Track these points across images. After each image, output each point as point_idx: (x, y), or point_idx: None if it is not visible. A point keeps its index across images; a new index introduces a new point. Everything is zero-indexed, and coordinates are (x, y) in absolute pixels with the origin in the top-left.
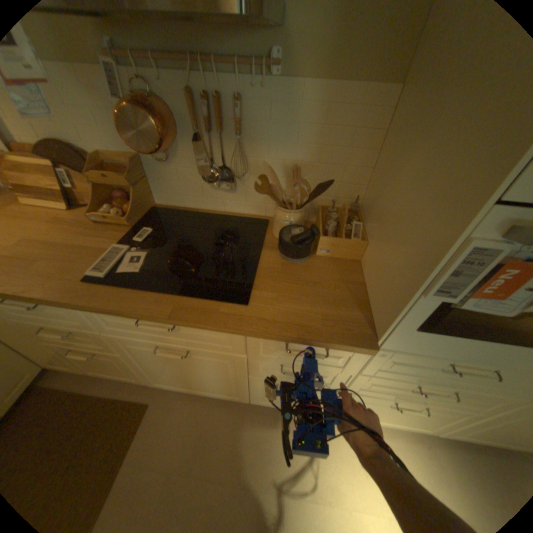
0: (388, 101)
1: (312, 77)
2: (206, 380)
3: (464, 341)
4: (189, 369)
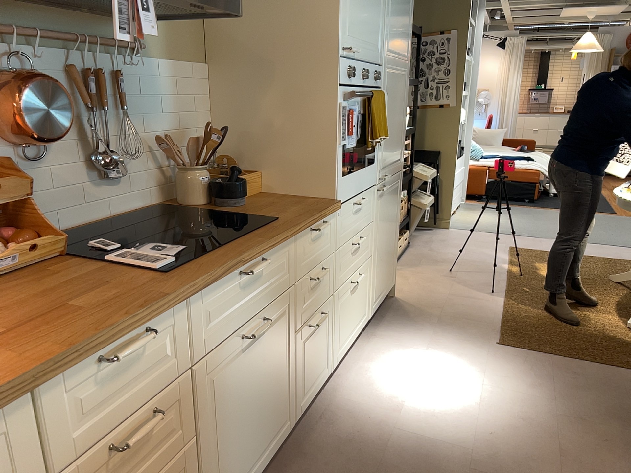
0: (207, 77)
1: (164, 61)
2: (269, 391)
3: (352, 176)
4: (259, 375)
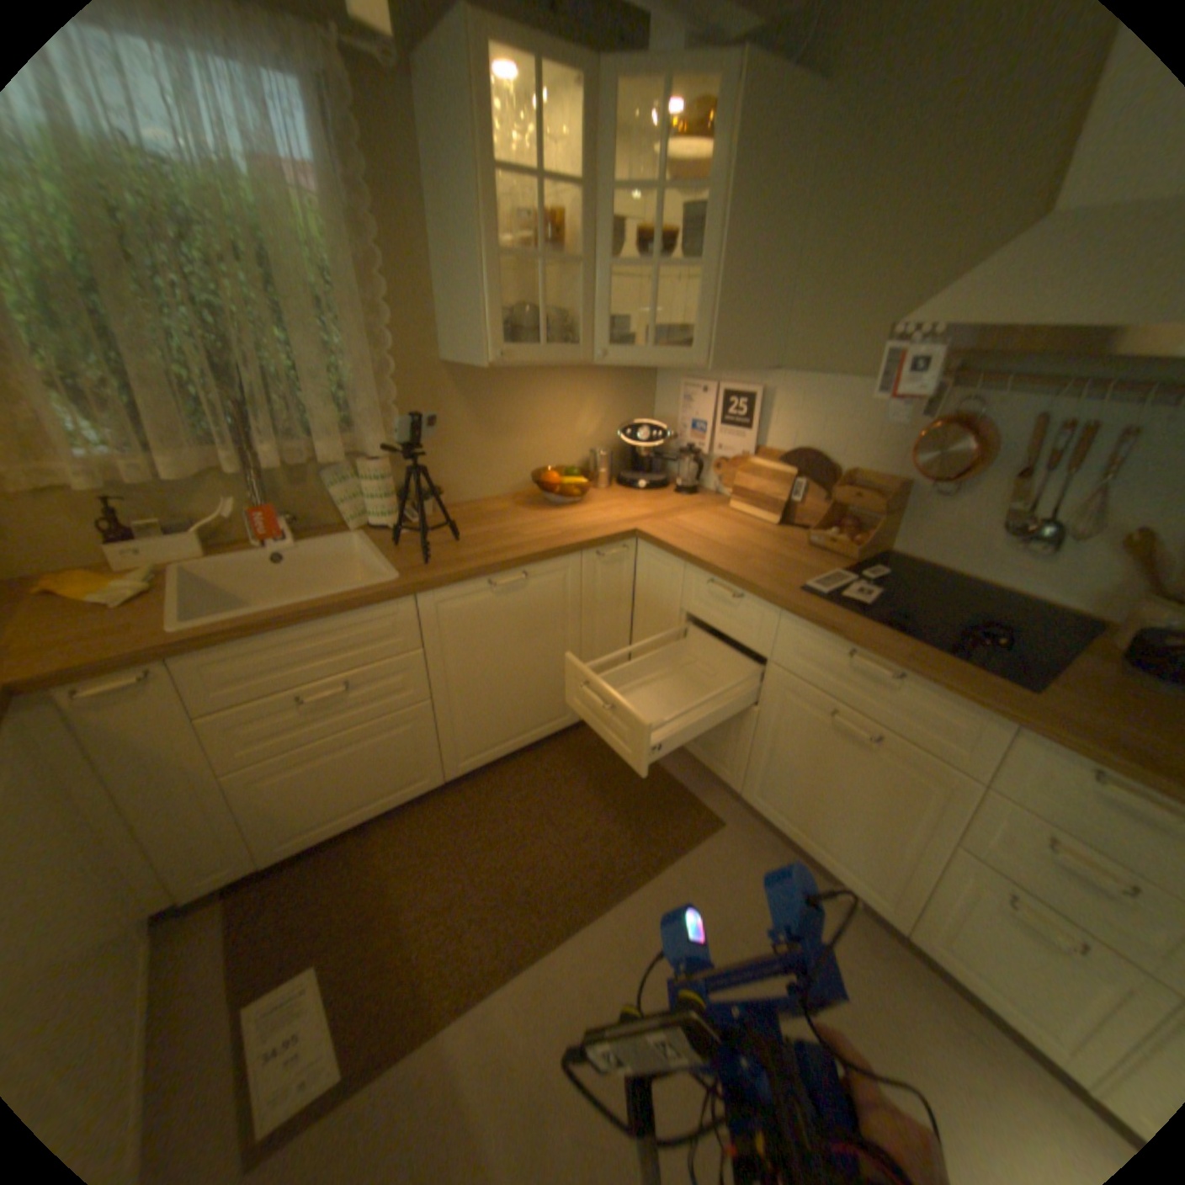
0: None
1: None
2: (864, 821)
3: None
4: (851, 781)
